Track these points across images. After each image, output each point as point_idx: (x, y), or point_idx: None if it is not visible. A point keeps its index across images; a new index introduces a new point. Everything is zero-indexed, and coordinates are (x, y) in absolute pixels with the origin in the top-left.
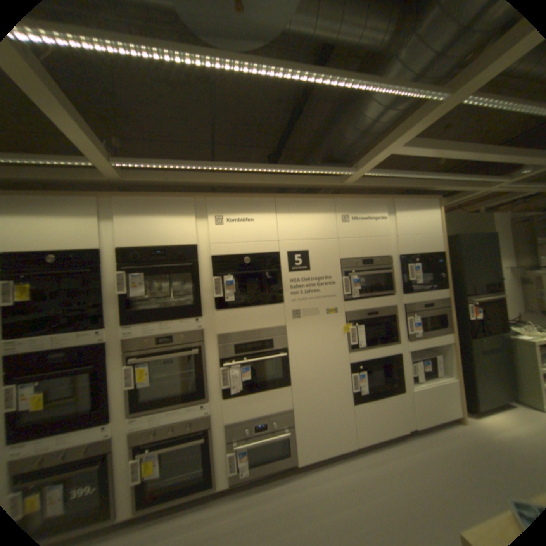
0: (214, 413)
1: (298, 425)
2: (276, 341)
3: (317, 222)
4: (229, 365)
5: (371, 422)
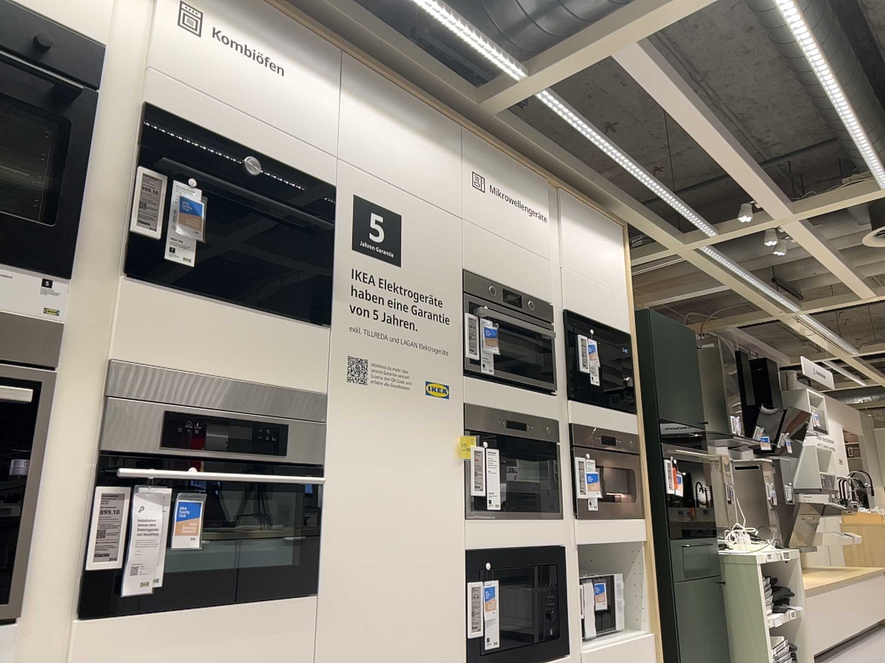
0: None
1: None
2: (294, 435)
3: (425, 158)
4: (139, 474)
5: None
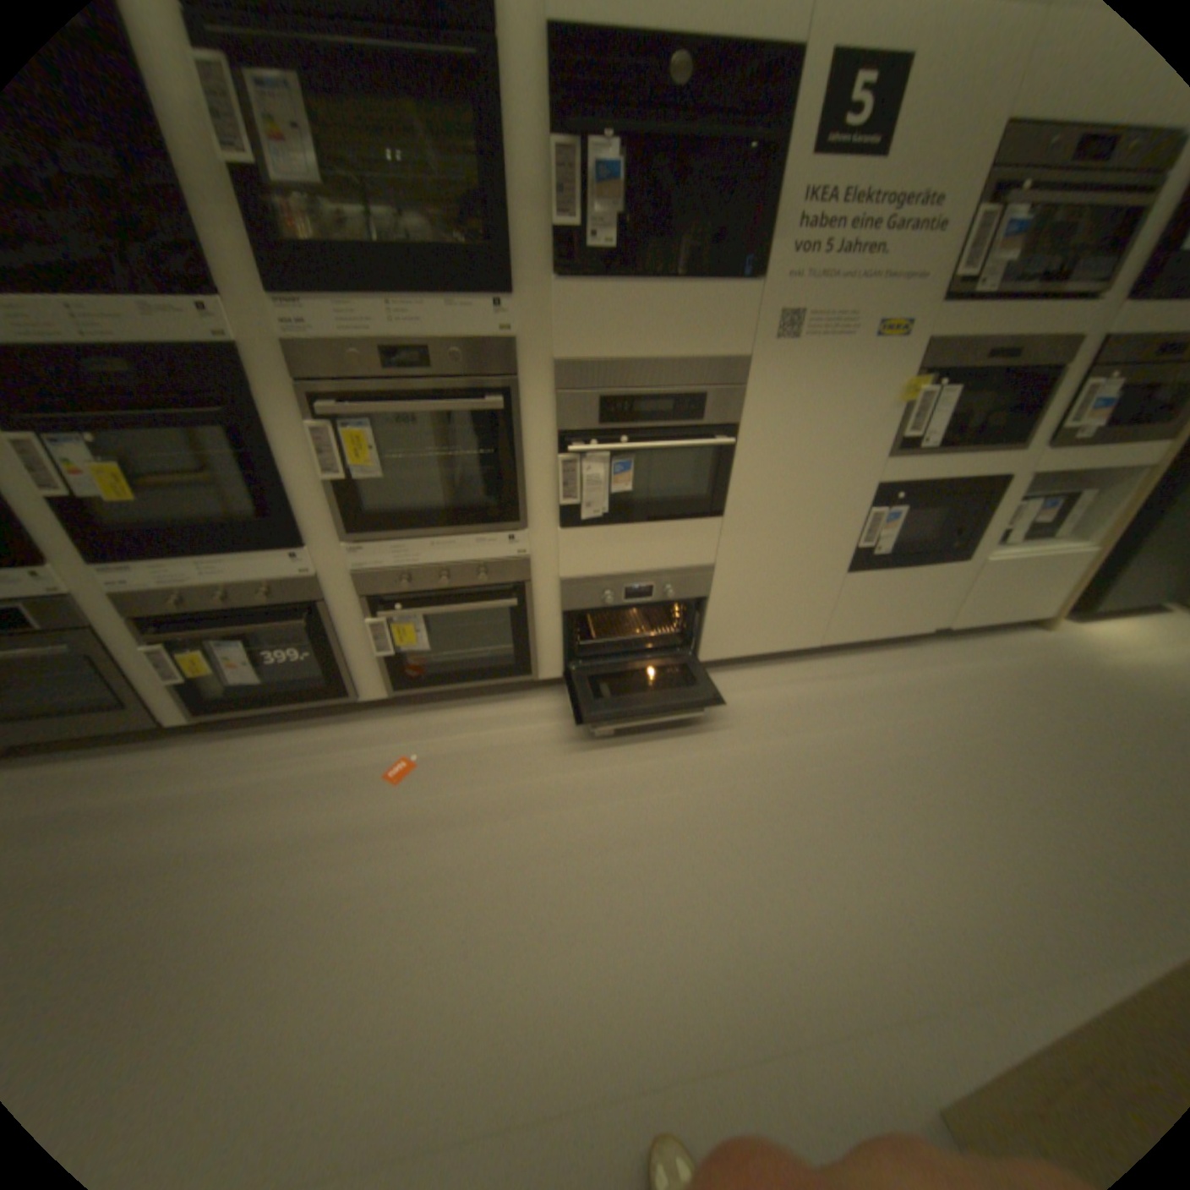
0: (539, 553)
1: (717, 595)
2: (712, 402)
3: None
4: (582, 451)
5: (867, 606)
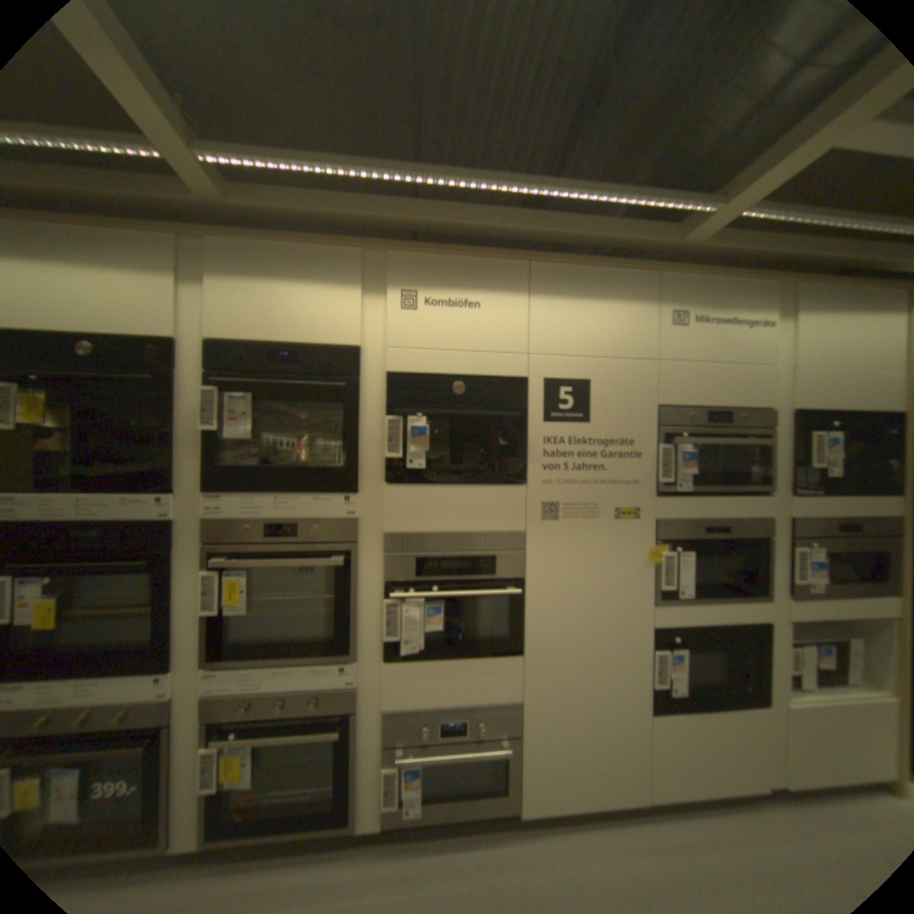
0: (365, 685)
1: (530, 736)
2: (500, 562)
3: (615, 320)
4: (400, 597)
5: (685, 756)
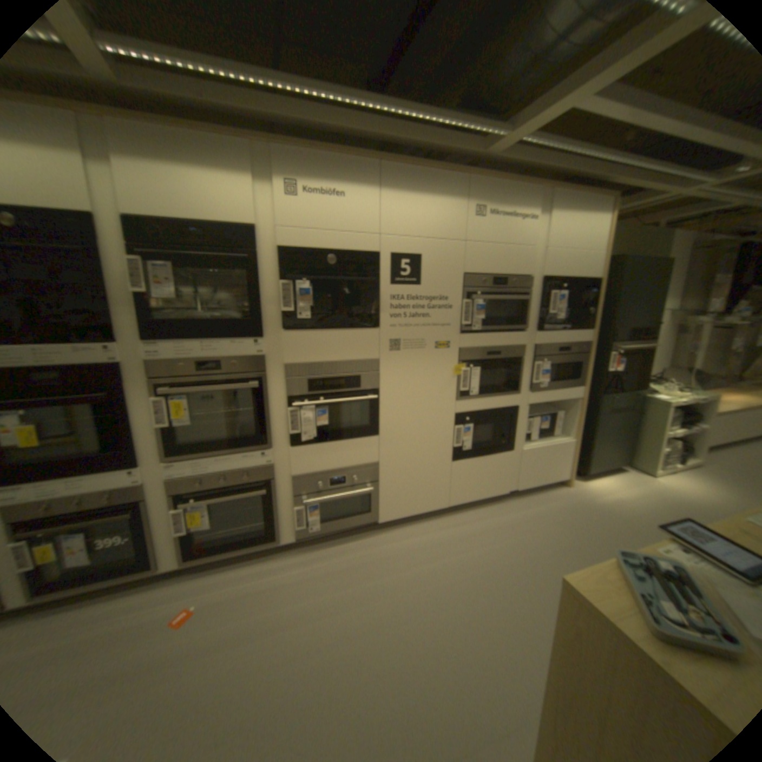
0: (280, 462)
1: (384, 479)
2: (364, 379)
3: (439, 211)
4: (300, 405)
5: (468, 480)
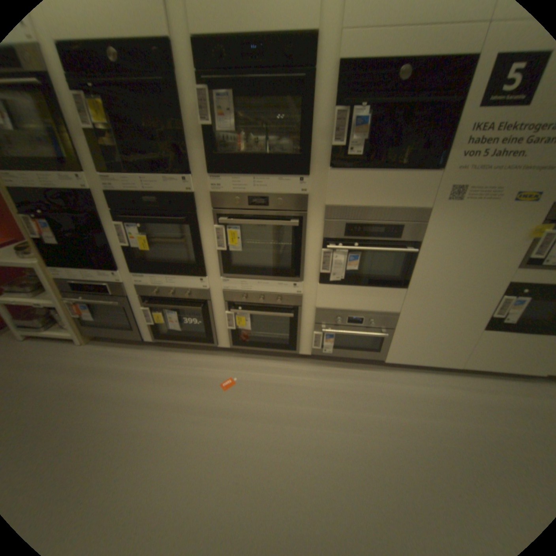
0: (307, 293)
1: (400, 329)
2: (407, 229)
3: None
4: (334, 248)
5: (497, 352)
